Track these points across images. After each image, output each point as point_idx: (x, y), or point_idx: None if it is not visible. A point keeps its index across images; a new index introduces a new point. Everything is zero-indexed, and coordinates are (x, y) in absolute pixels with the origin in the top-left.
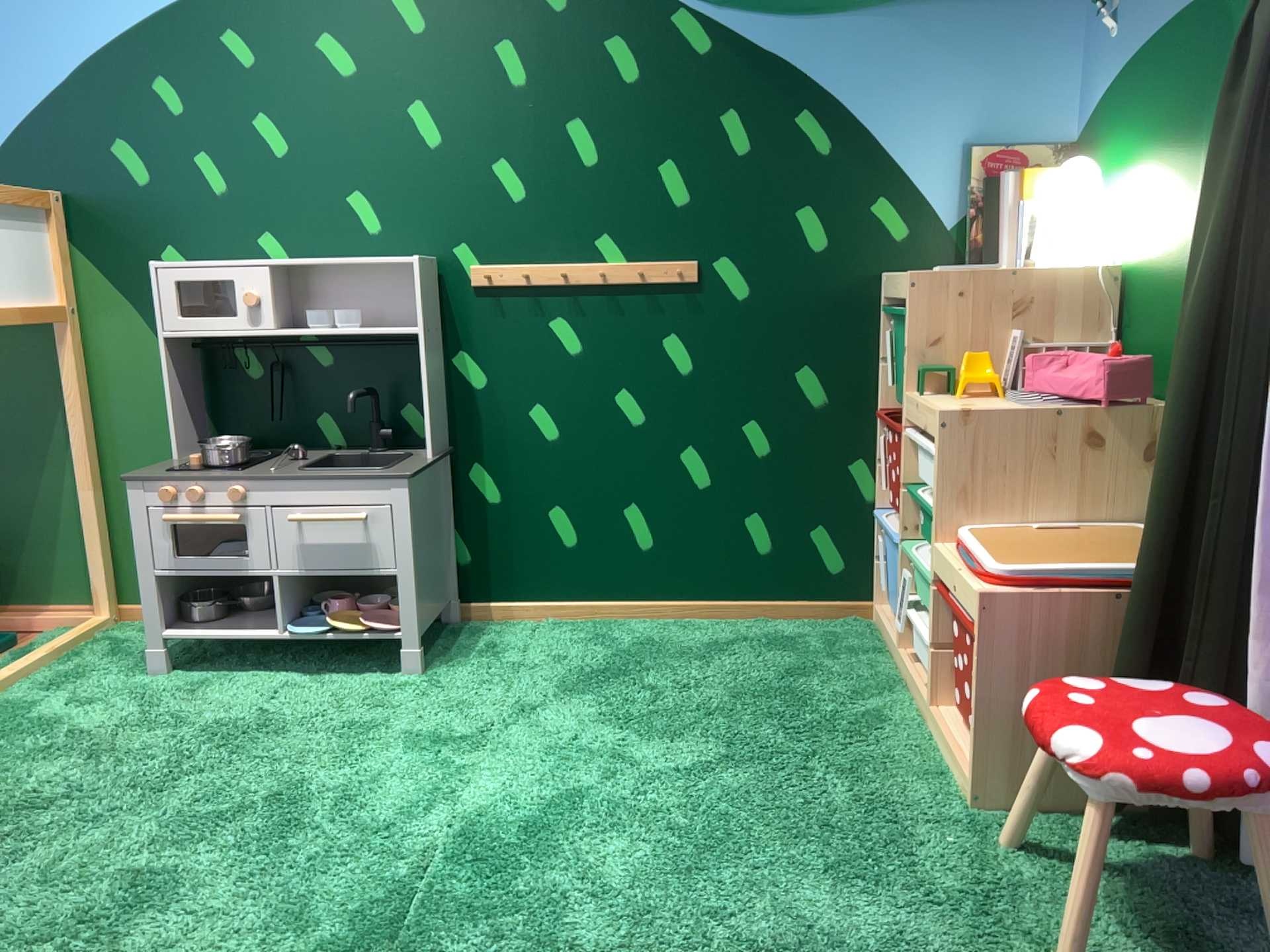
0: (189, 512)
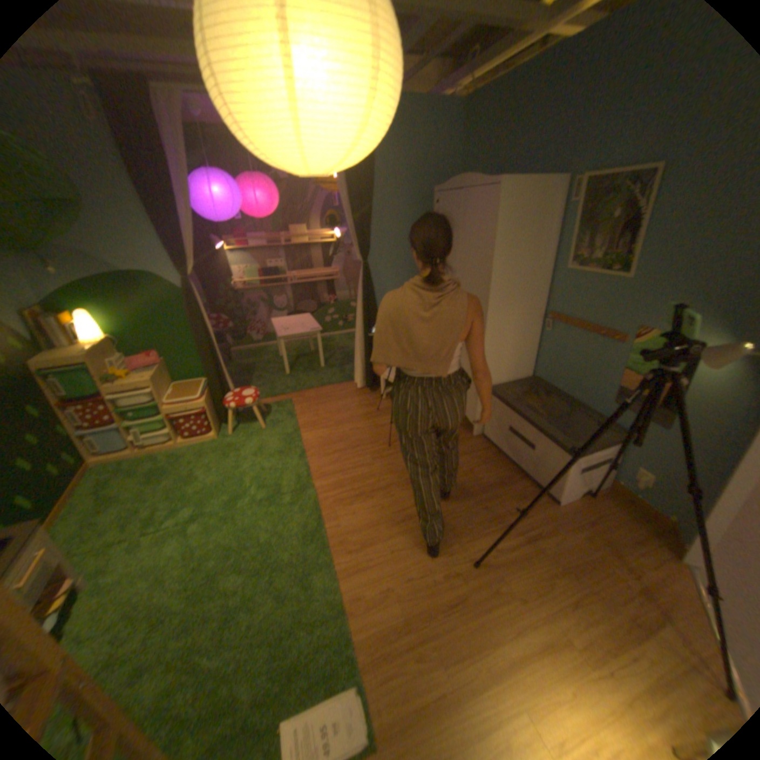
0: None
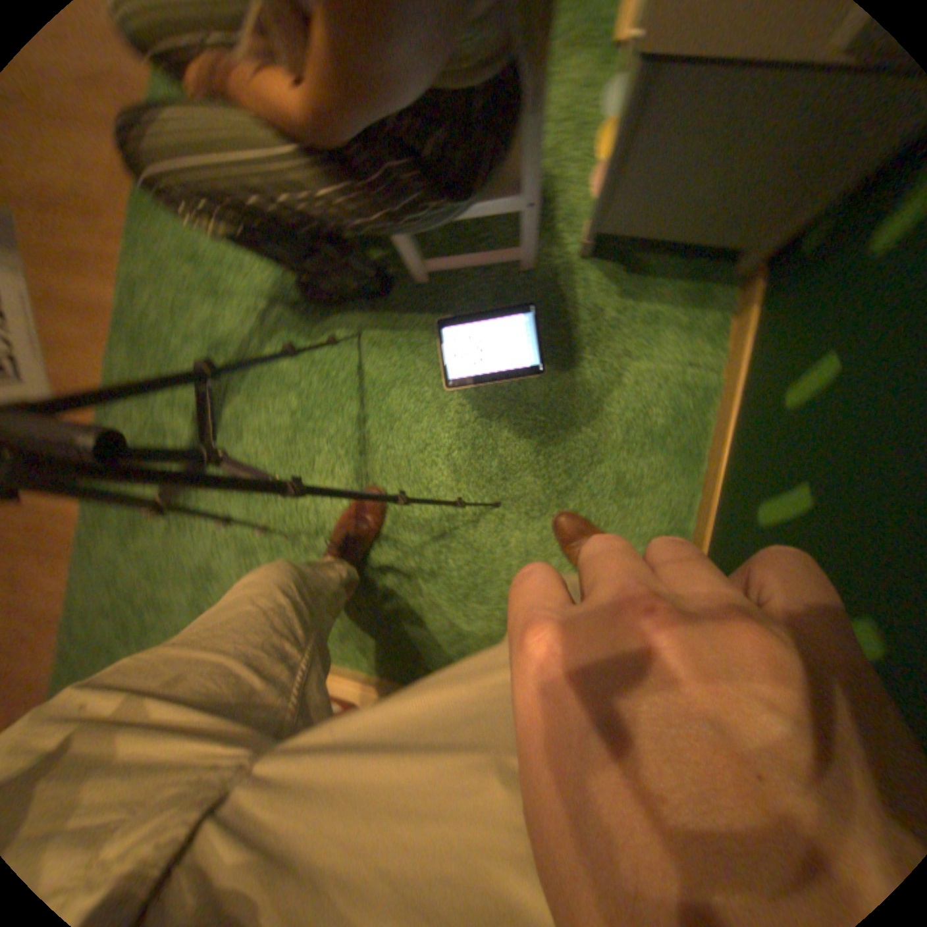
0: None
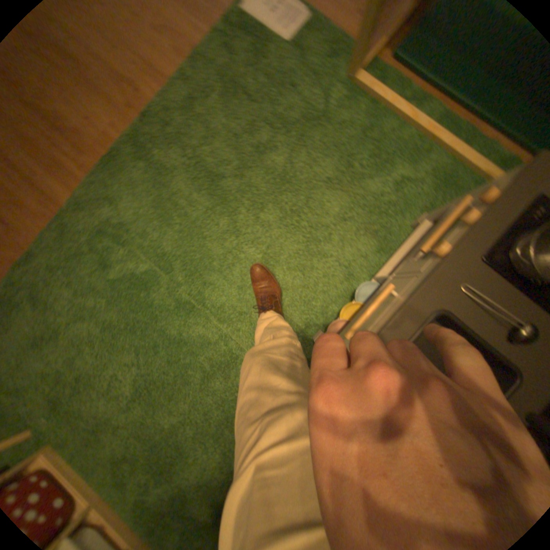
0: (463, 213)
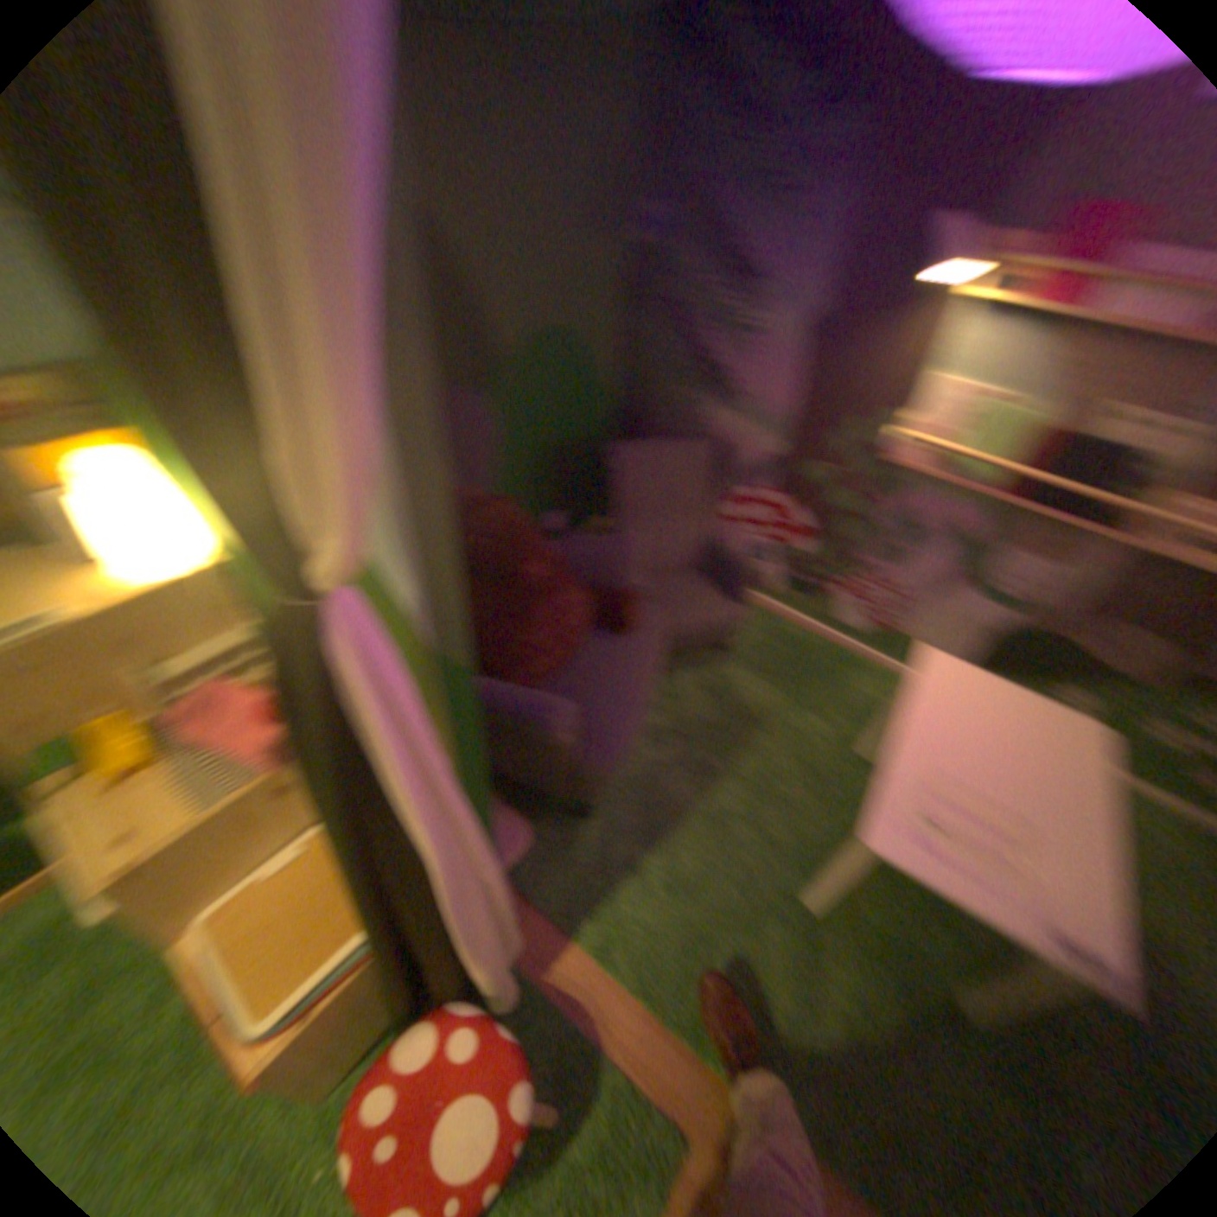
0: None
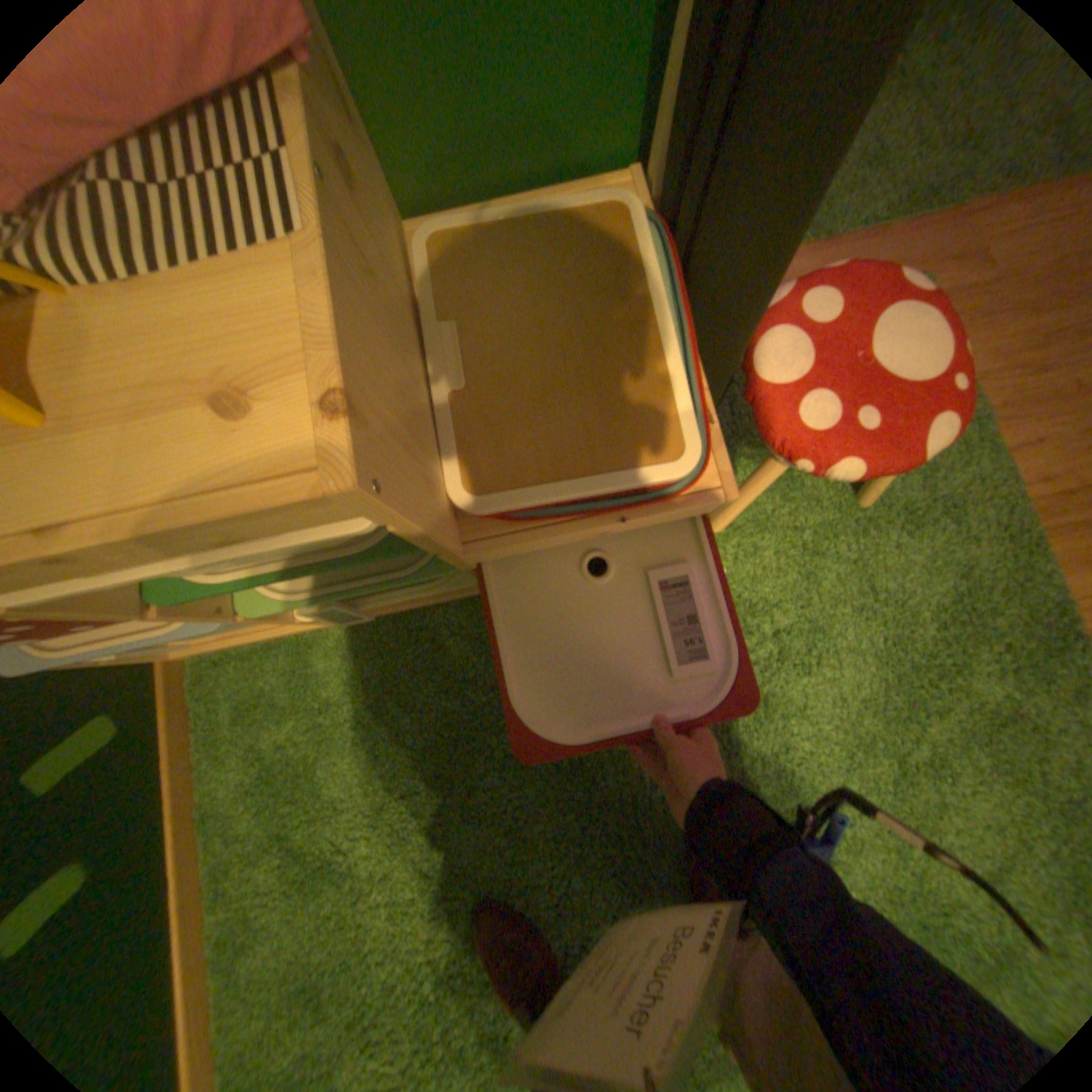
0: None
